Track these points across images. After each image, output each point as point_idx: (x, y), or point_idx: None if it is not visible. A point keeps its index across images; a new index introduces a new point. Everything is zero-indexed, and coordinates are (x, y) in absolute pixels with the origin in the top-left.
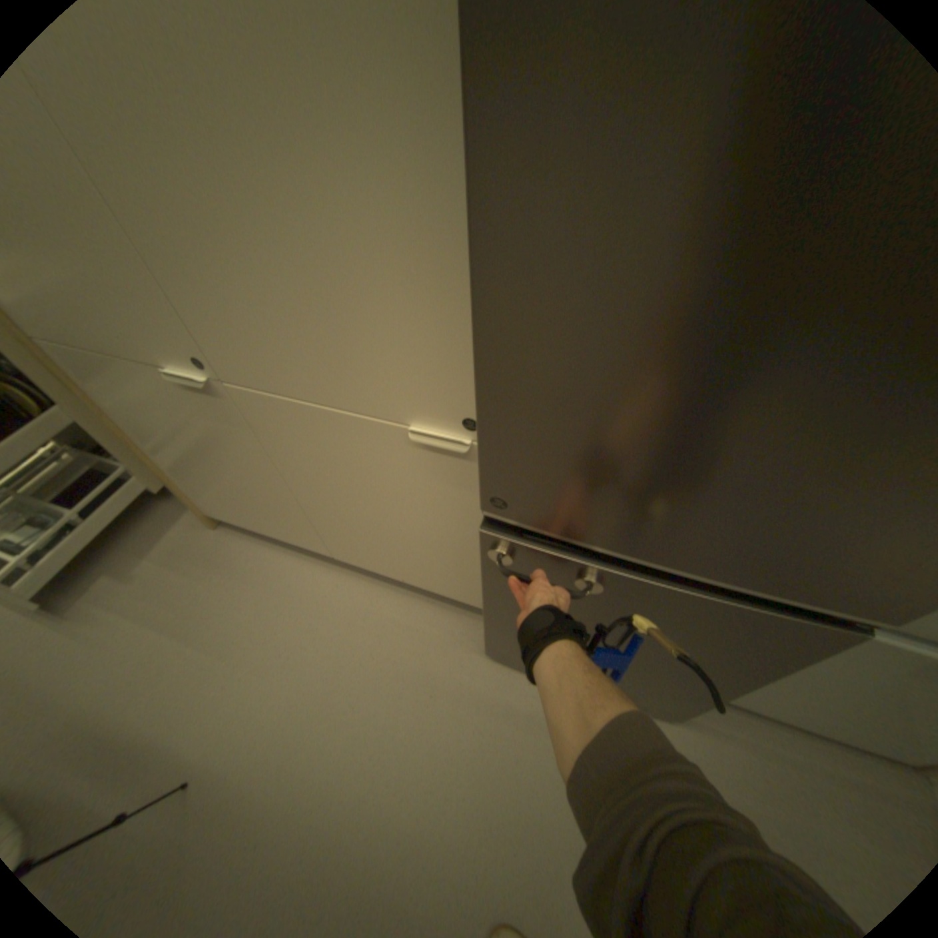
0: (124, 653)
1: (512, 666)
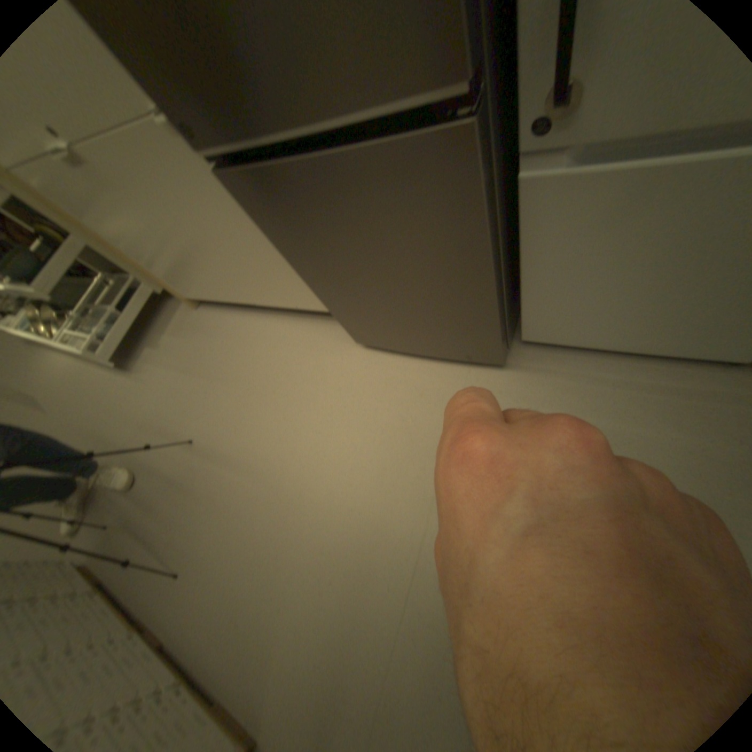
0: (162, 387)
1: (378, 352)
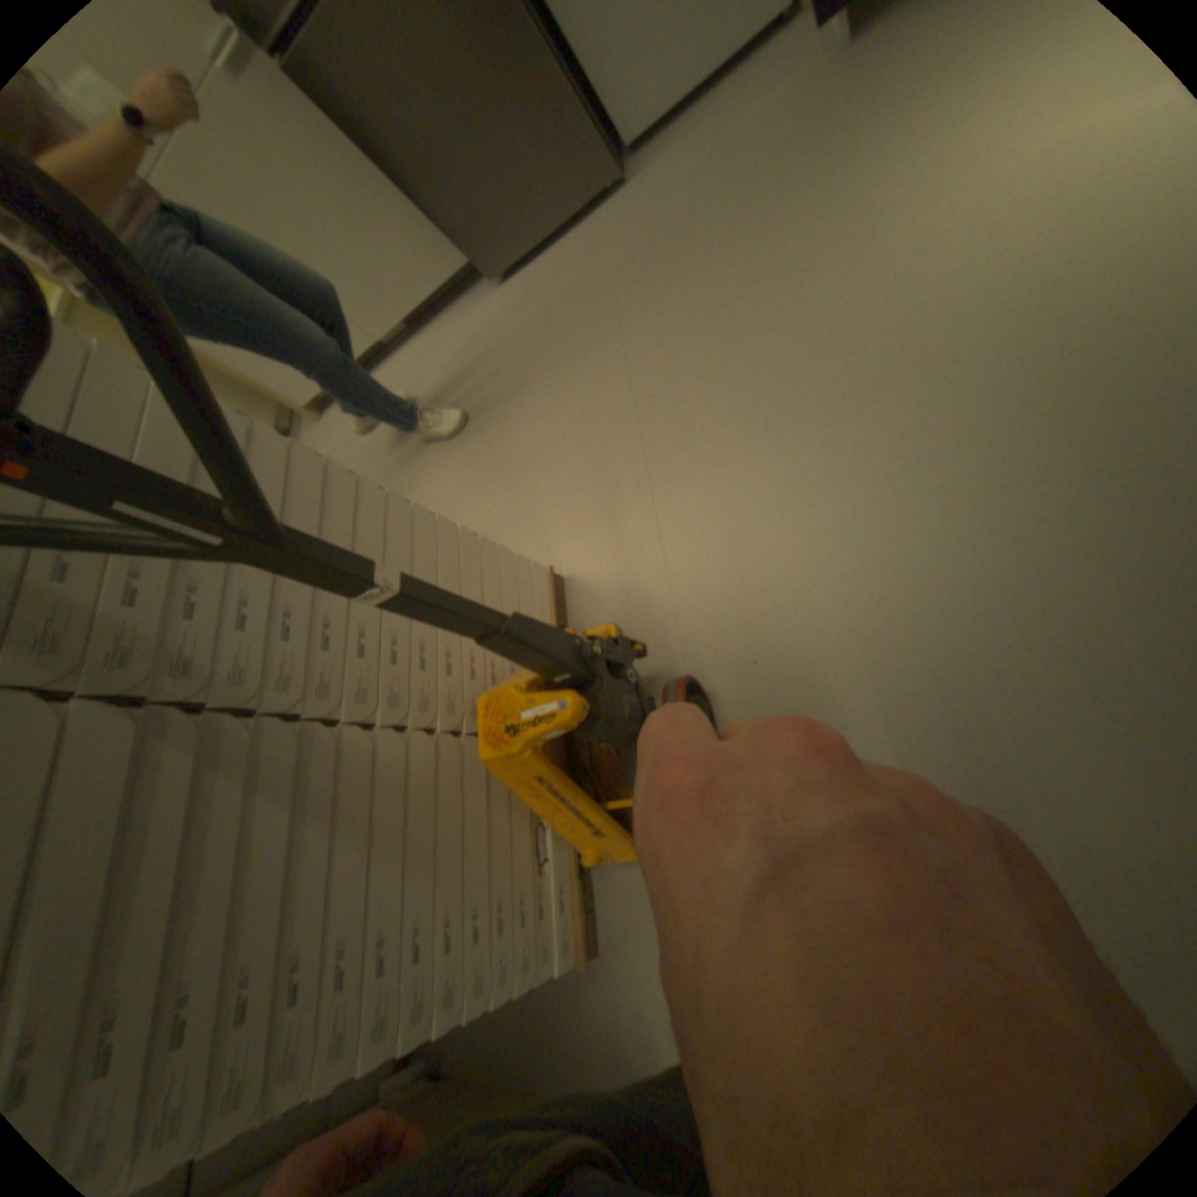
0: None
1: (515, 274)
